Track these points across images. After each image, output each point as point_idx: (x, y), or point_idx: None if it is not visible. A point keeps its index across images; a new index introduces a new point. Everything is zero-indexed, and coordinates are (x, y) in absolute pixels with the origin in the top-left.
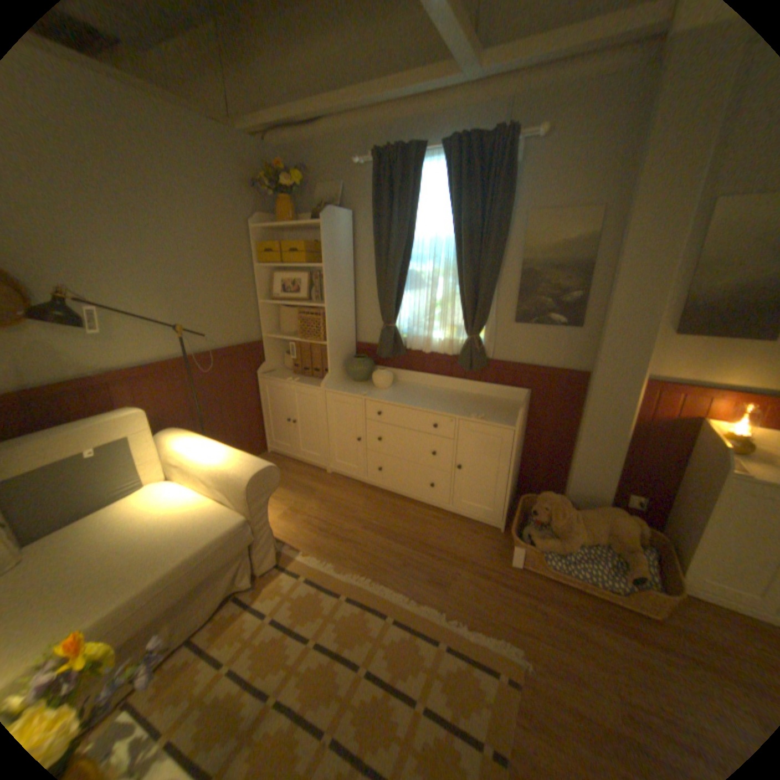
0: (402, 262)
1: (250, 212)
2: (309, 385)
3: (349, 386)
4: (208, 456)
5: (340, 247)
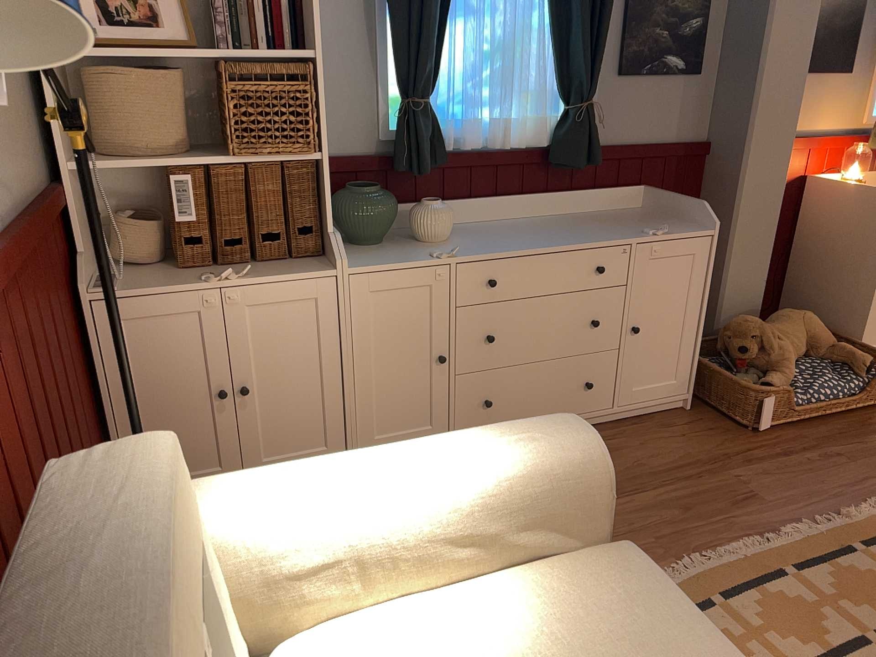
0: None
1: None
2: (287, 275)
3: (375, 253)
4: (419, 475)
5: None
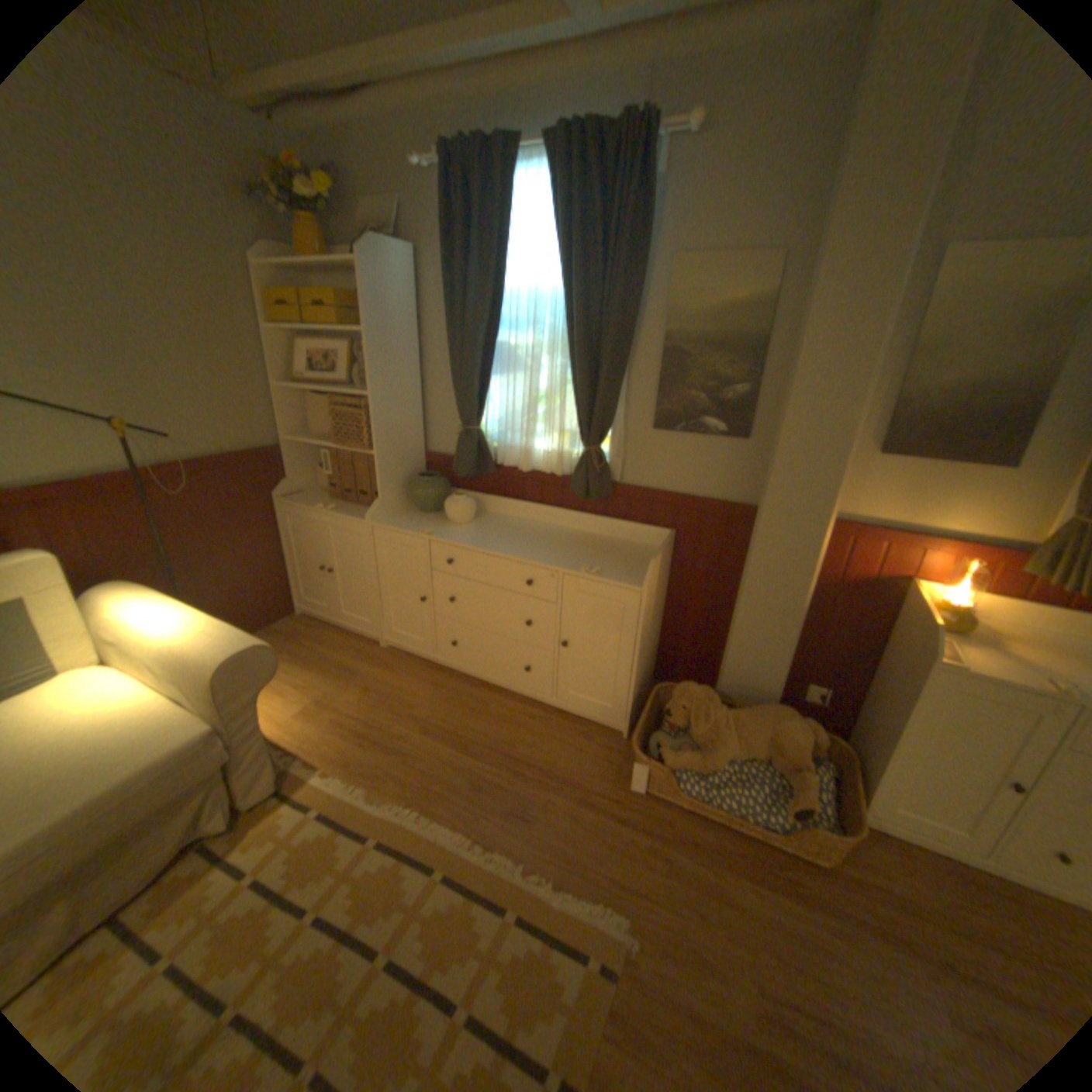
0: (486, 329)
1: (251, 239)
2: (349, 516)
3: (411, 518)
4: (160, 628)
5: (393, 302)
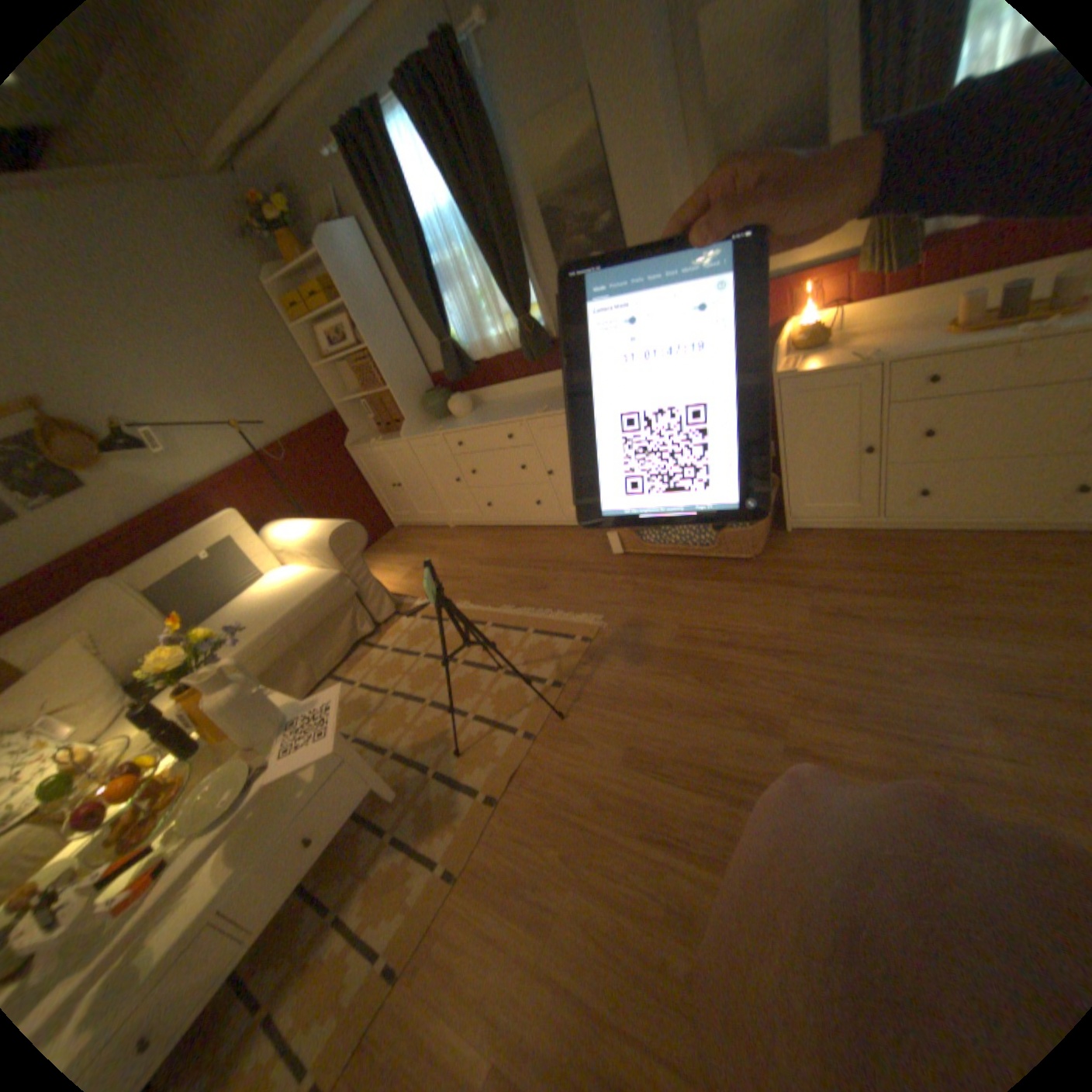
0: (420, 256)
1: (257, 264)
2: (392, 438)
3: (430, 424)
4: (298, 529)
5: (356, 266)
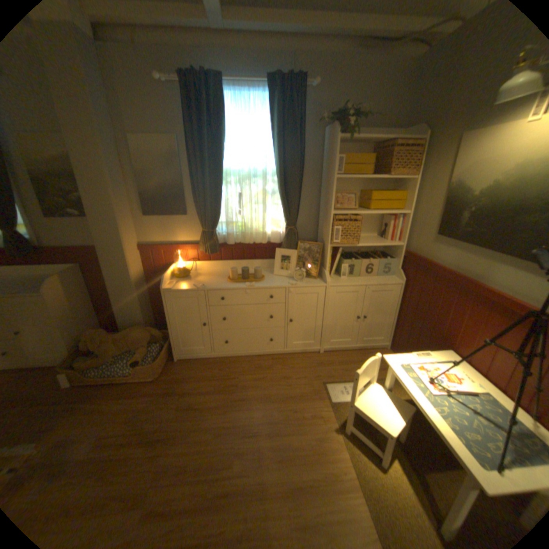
0: None
1: None
2: None
3: None
4: None
5: None
